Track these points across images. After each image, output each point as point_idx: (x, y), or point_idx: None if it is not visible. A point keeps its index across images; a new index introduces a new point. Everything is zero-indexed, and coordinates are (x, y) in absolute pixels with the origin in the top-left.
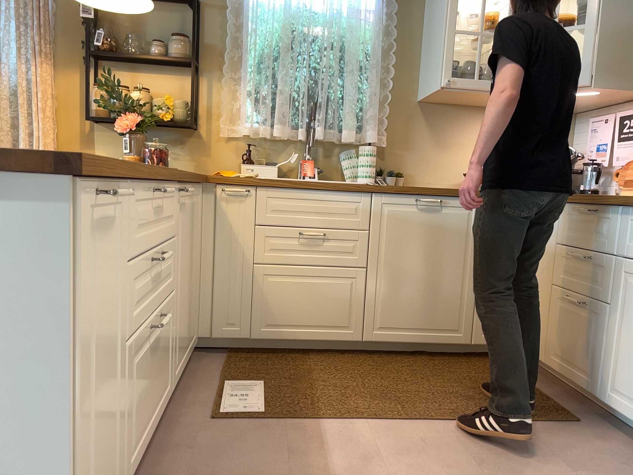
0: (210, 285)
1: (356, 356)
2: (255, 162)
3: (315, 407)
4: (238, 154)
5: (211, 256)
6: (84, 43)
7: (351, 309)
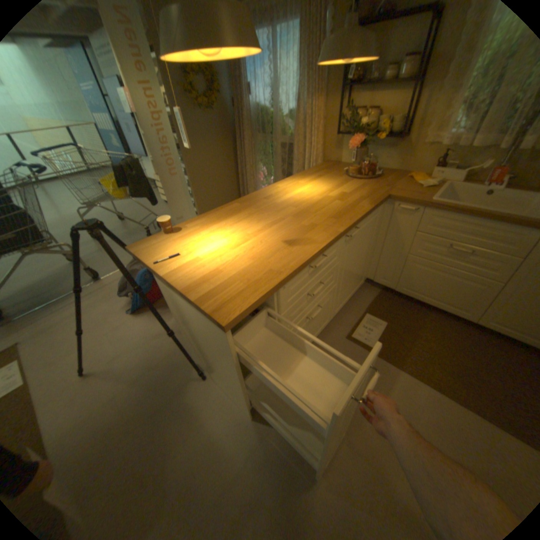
0: (379, 255)
1: (468, 328)
2: (449, 162)
3: (406, 359)
4: (437, 156)
5: (383, 241)
6: (343, 71)
7: (476, 303)
